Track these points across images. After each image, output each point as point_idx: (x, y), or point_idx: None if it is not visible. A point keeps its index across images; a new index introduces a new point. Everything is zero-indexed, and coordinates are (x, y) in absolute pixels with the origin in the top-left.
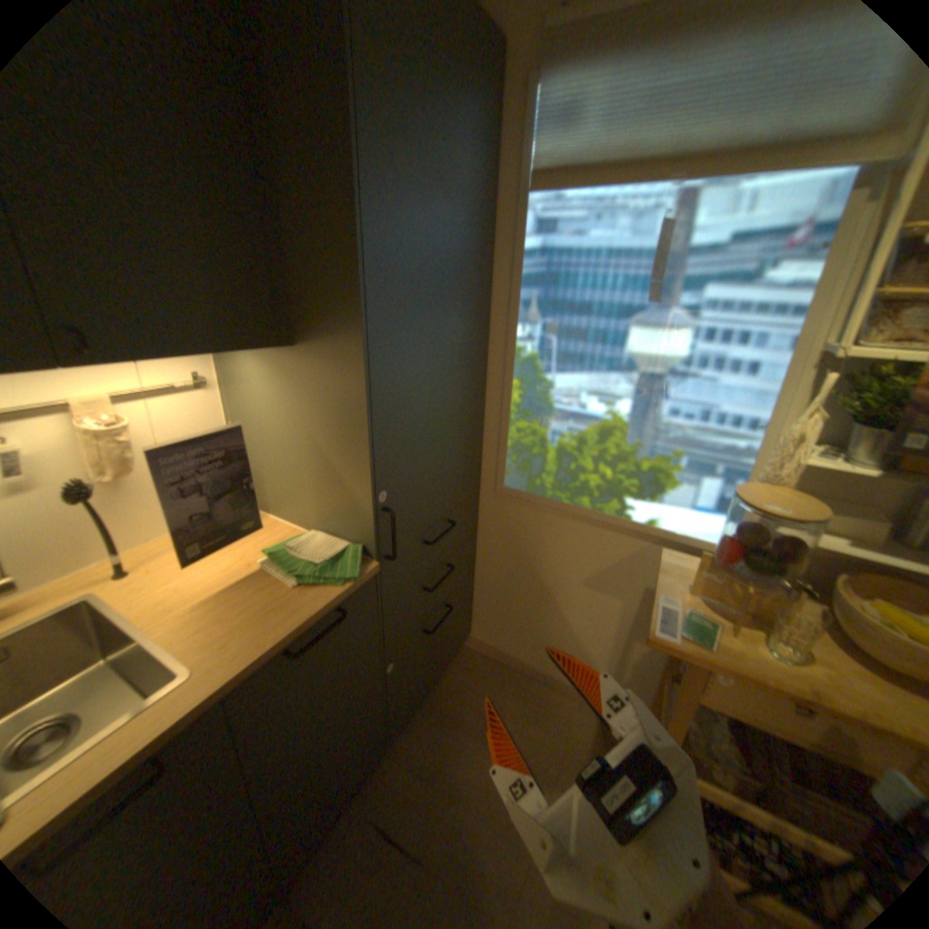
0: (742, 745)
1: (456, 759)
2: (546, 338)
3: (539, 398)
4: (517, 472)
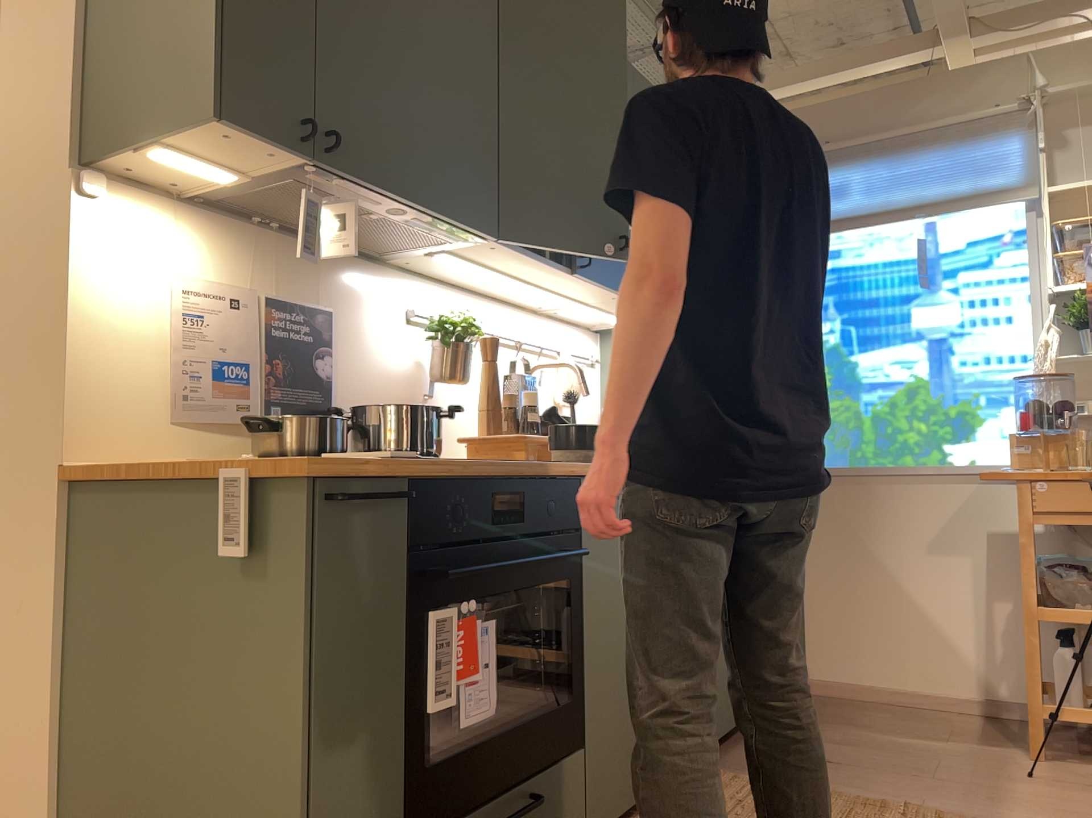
0: (1090, 581)
1: (833, 732)
2: (845, 329)
3: (847, 377)
4: (837, 449)
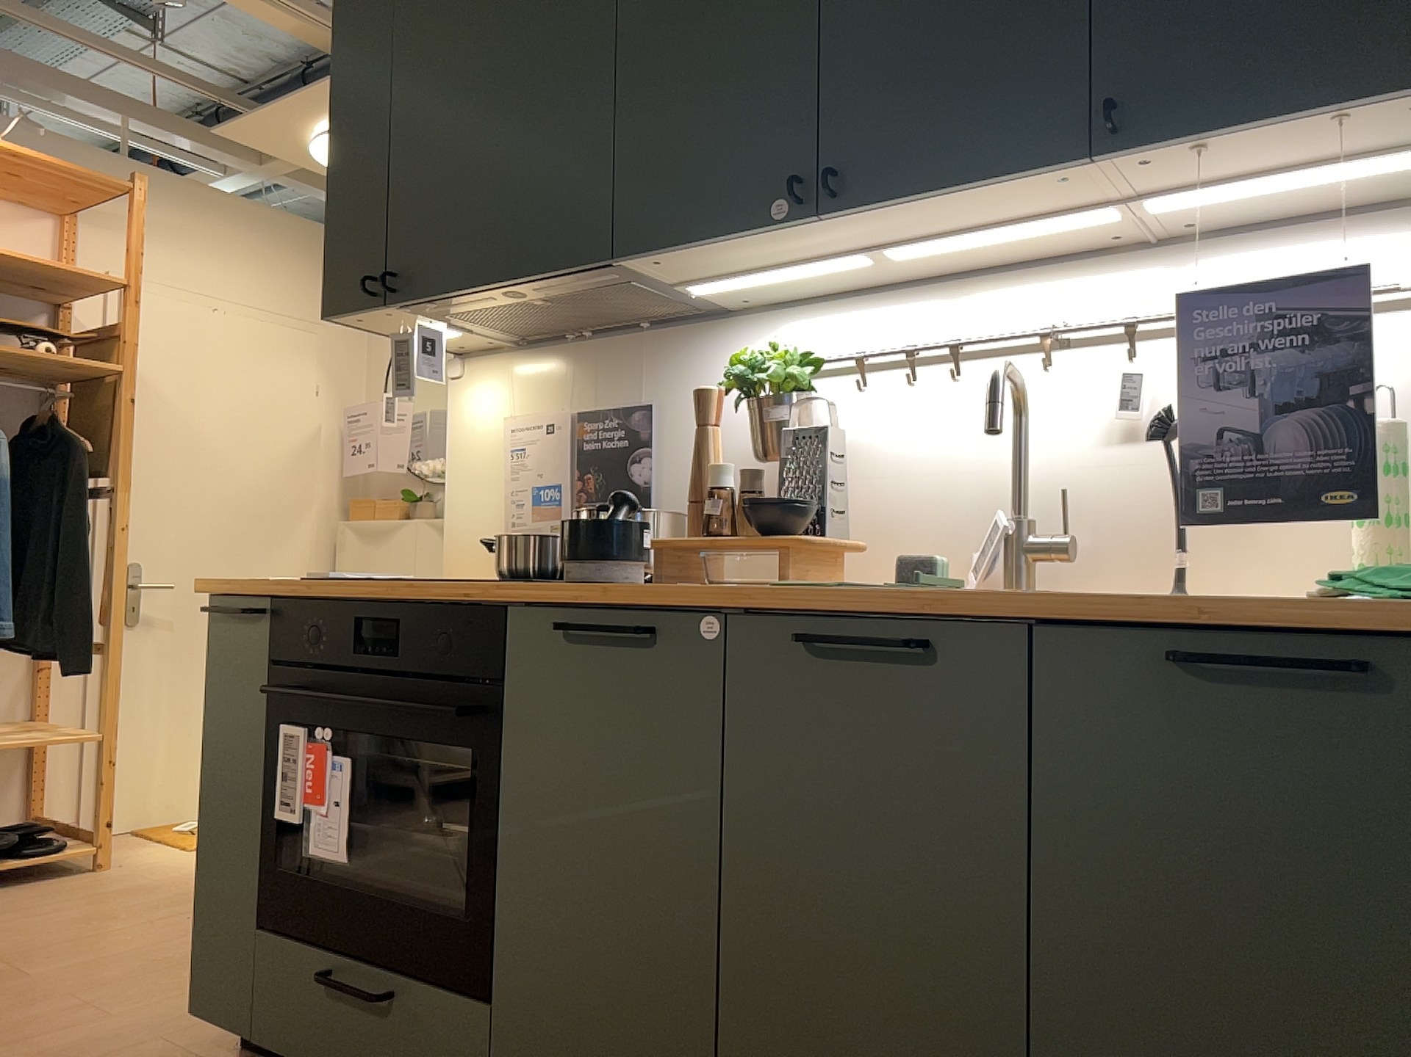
0: None
1: None
2: None
3: None
4: None
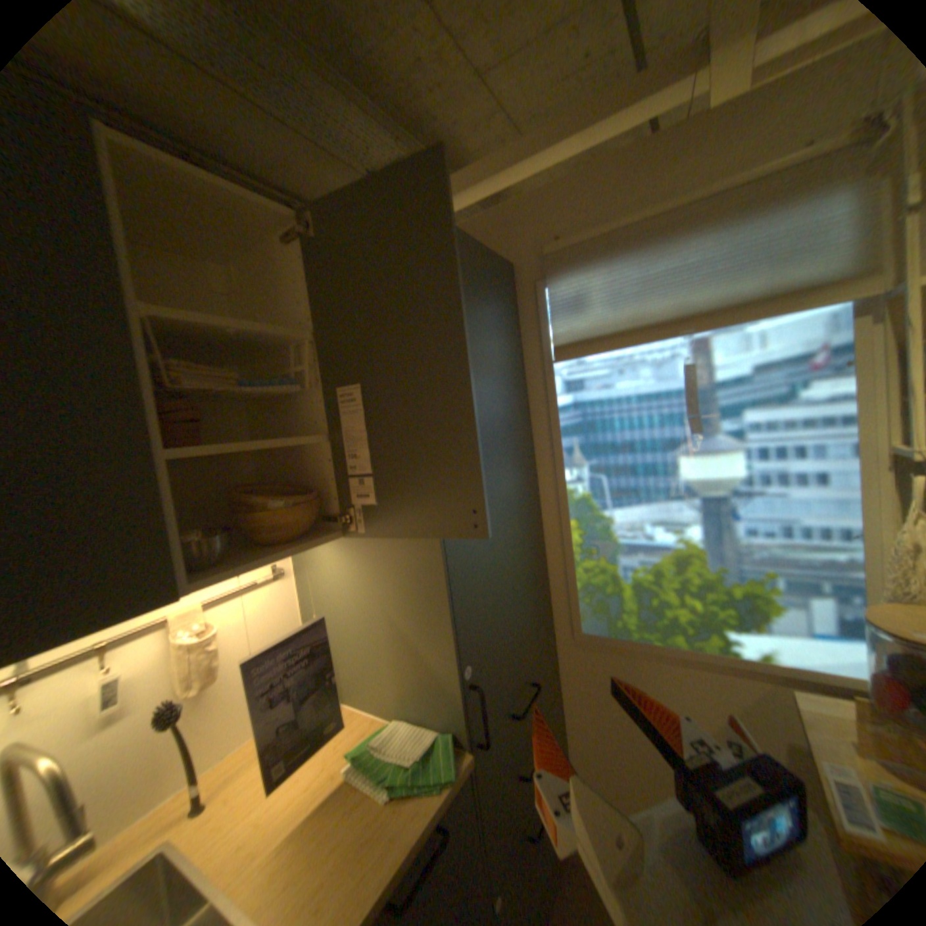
0: None
1: None
2: (596, 478)
3: (601, 534)
4: (594, 615)
